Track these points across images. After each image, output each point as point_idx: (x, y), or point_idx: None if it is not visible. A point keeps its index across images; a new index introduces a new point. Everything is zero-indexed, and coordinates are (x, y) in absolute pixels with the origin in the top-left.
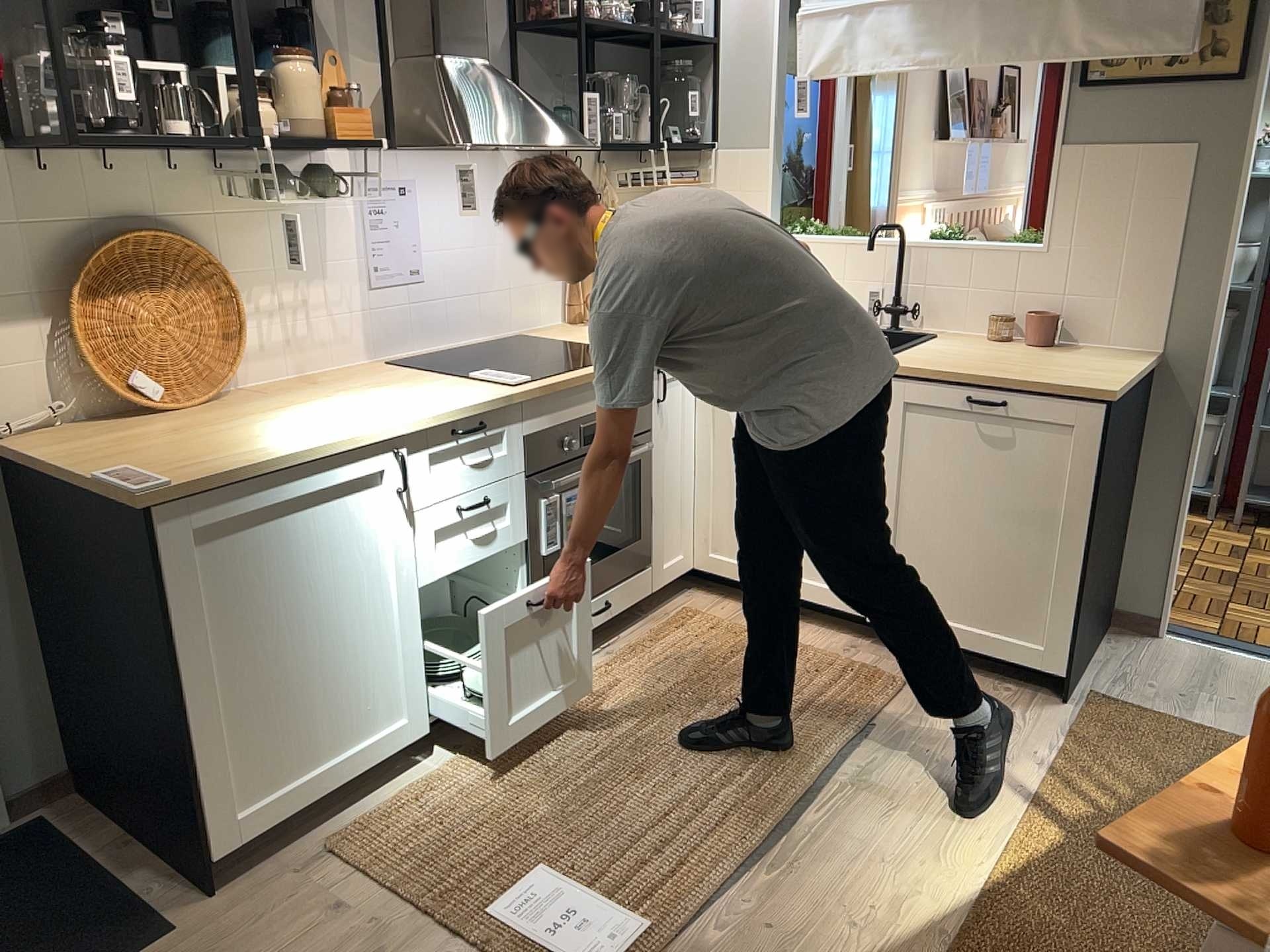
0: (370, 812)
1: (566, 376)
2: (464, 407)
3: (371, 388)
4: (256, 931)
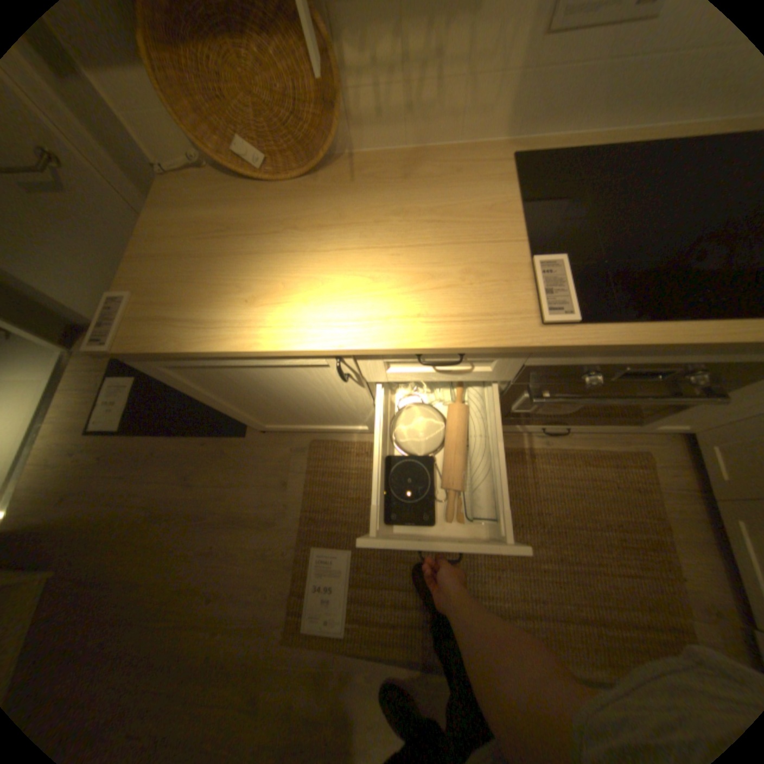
0: (335, 444)
1: (643, 331)
2: (433, 346)
3: (429, 218)
4: (257, 465)
